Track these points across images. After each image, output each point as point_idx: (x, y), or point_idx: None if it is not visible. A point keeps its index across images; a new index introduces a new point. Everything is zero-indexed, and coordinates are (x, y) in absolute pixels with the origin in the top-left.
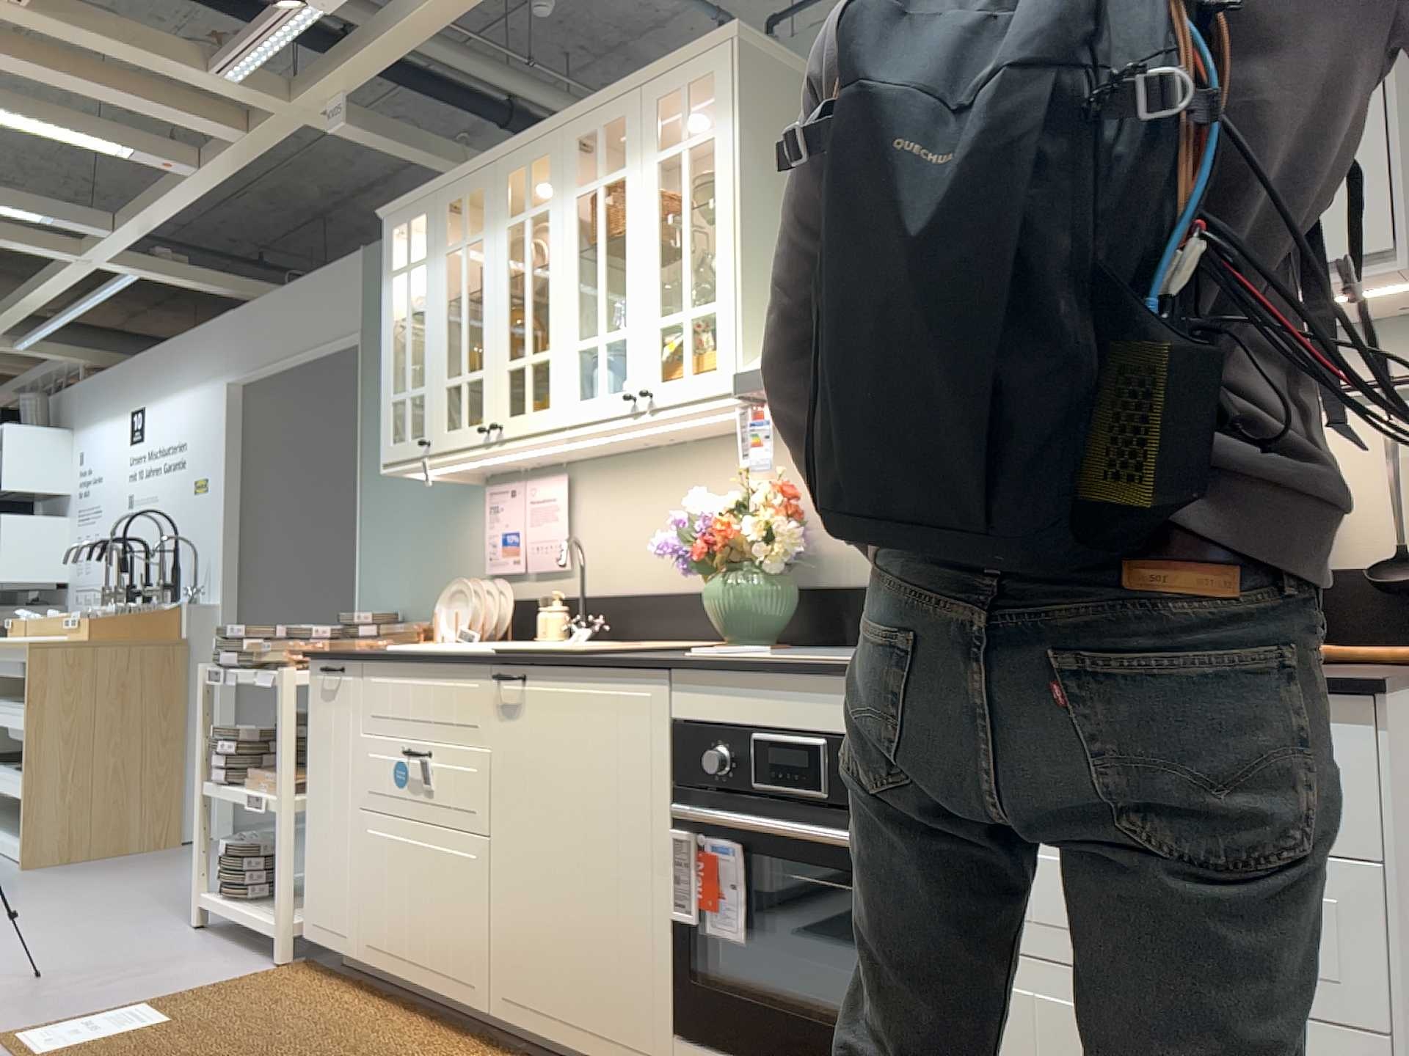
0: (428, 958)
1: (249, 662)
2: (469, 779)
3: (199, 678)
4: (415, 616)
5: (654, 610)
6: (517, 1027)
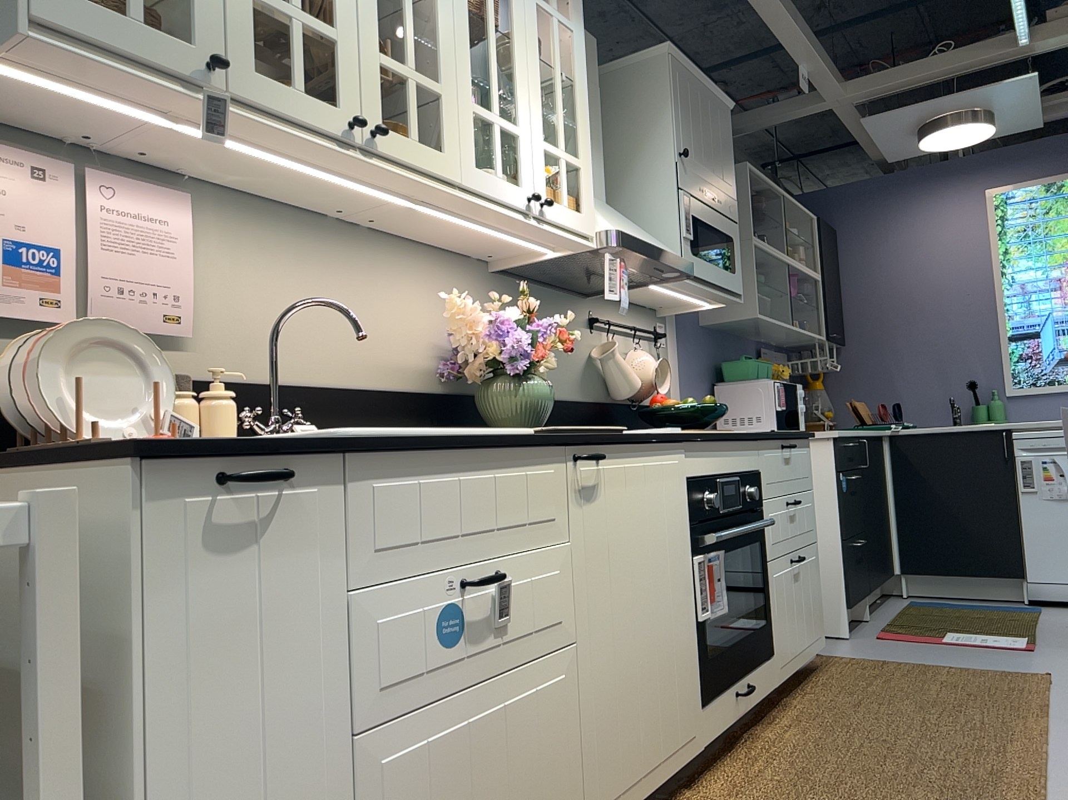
0: None
1: None
2: (554, 585)
3: None
4: None
5: (335, 406)
6: None
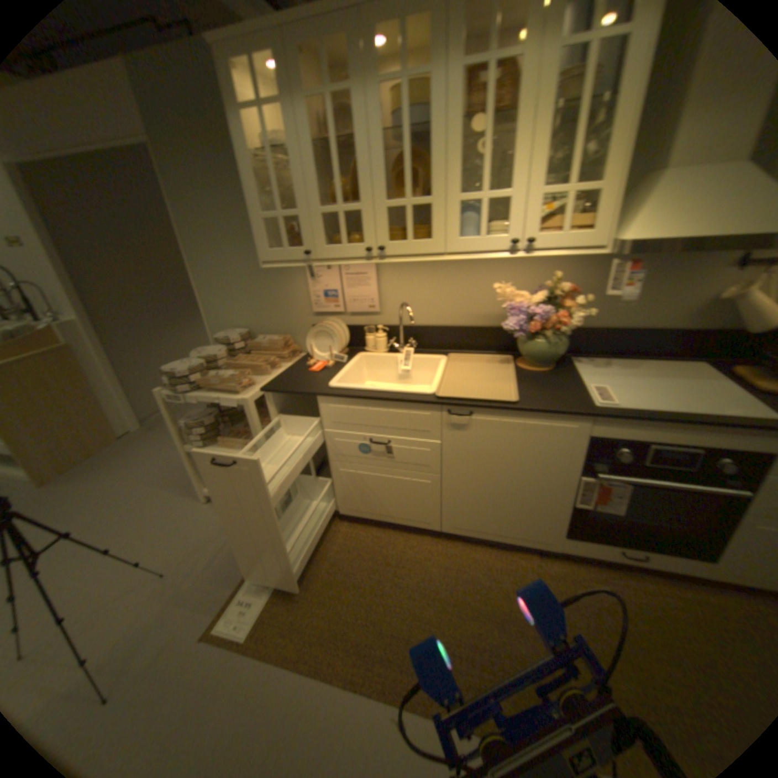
0: (397, 516)
1: (196, 388)
2: (427, 454)
3: (158, 399)
4: (259, 331)
5: (444, 335)
6: (462, 537)
